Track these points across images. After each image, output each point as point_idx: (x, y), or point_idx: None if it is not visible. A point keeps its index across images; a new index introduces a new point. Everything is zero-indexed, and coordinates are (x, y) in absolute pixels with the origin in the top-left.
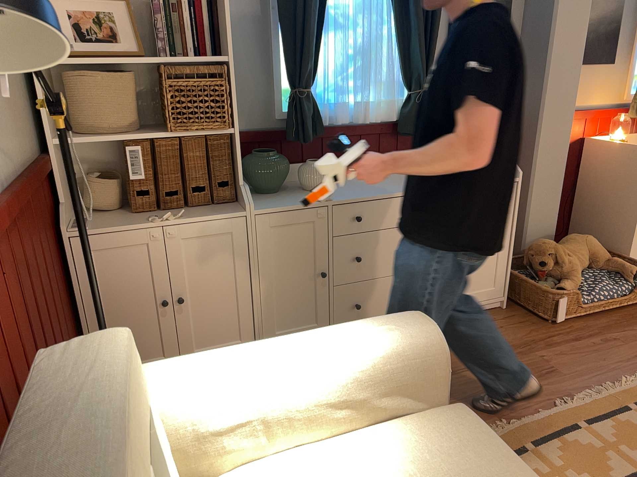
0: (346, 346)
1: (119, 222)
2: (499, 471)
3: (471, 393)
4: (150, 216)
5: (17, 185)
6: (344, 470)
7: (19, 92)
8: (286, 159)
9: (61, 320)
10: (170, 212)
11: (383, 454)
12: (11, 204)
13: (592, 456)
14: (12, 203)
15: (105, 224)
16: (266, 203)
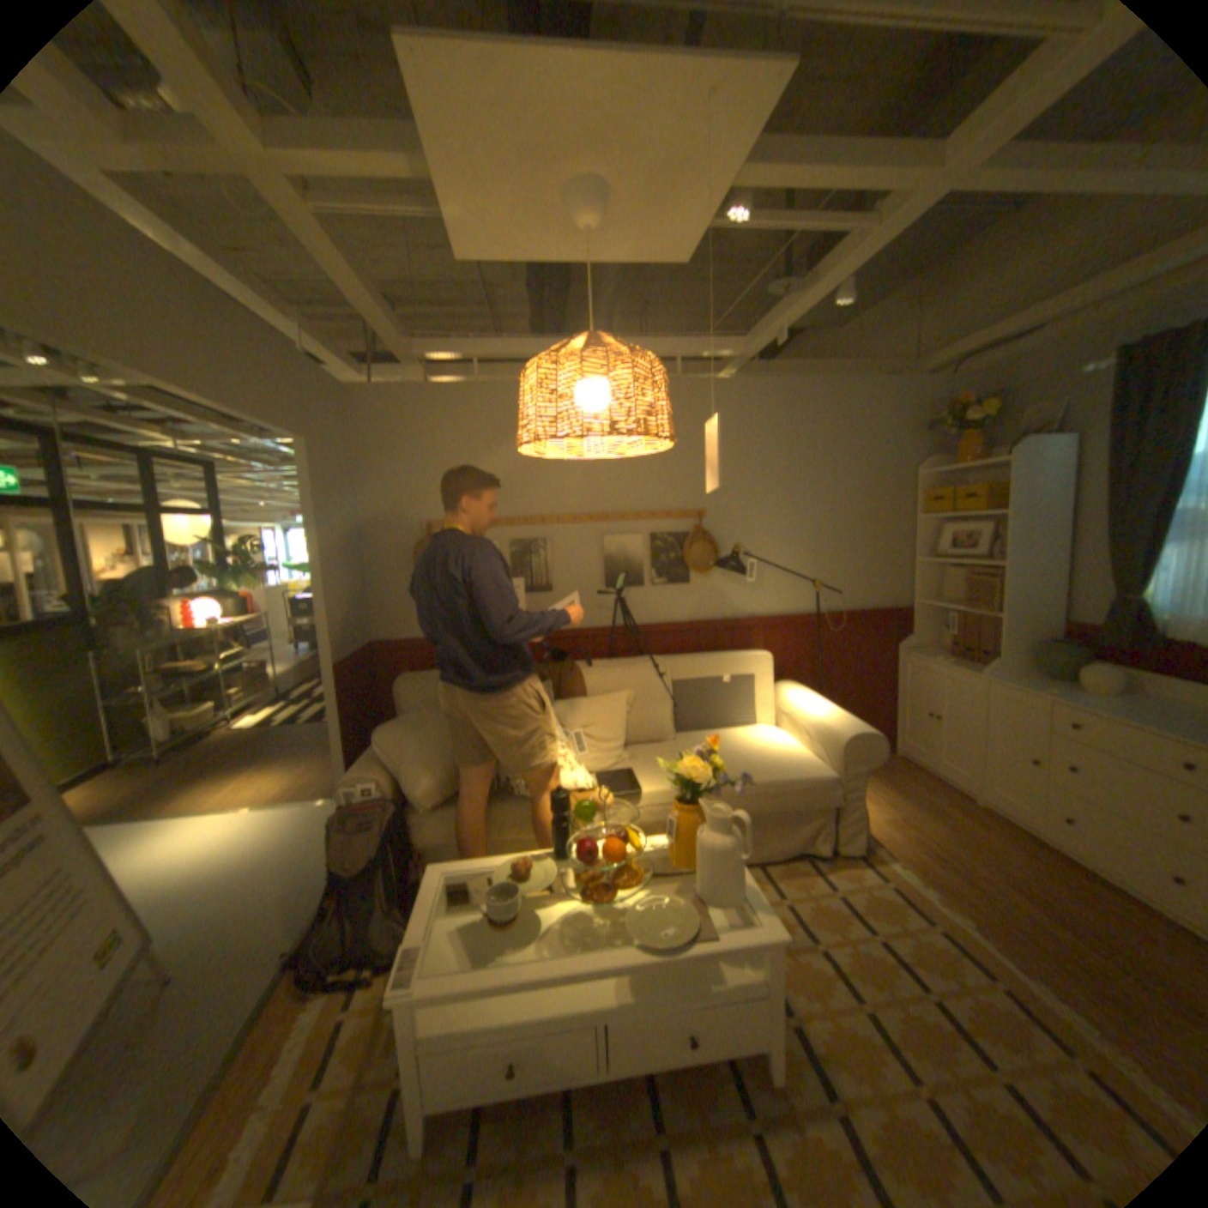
0: (828, 714)
1: (929, 654)
2: (784, 770)
3: (1017, 920)
4: (947, 658)
5: (838, 612)
6: (782, 744)
7: (898, 573)
8: (1087, 656)
9: (868, 686)
10: (962, 661)
11: (792, 751)
12: (822, 617)
13: (946, 969)
14: (824, 617)
15: (923, 653)
16: (1018, 679)
